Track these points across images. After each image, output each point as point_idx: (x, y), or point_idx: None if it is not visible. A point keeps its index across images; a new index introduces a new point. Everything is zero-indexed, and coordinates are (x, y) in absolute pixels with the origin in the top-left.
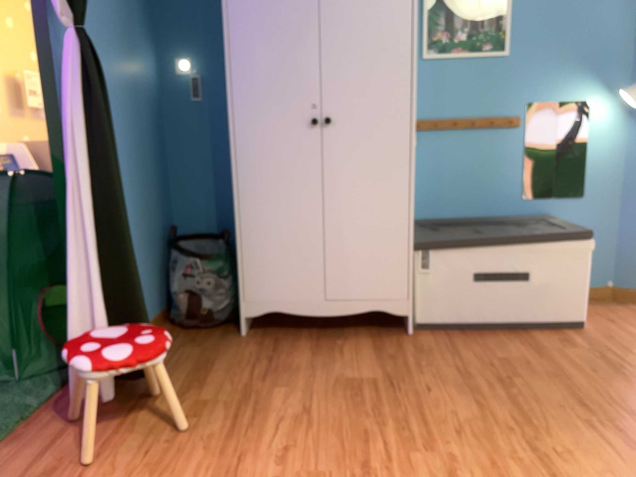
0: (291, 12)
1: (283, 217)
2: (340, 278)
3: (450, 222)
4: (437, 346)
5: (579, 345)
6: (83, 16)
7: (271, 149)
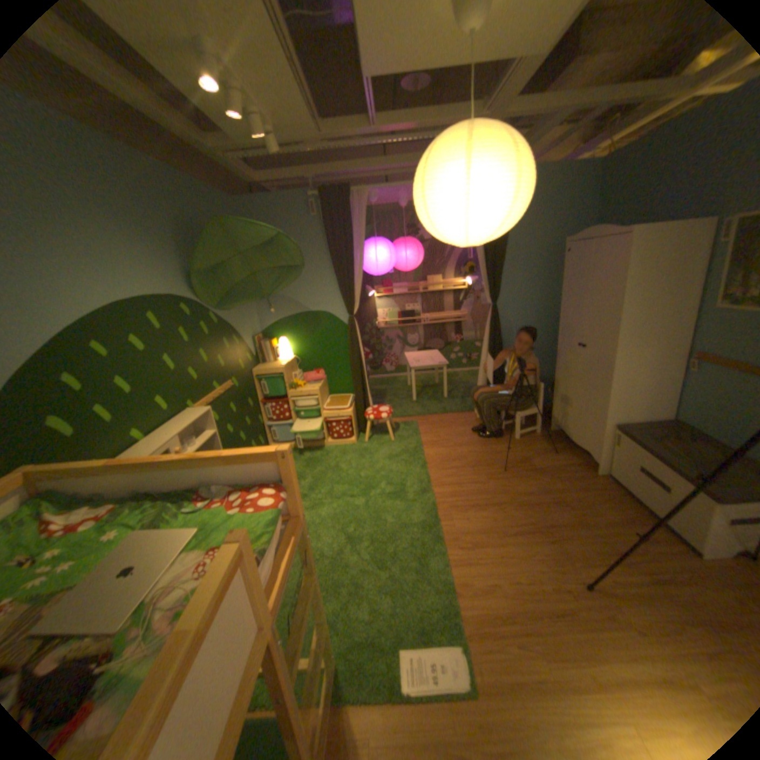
0: (579, 291)
1: (566, 387)
2: (583, 428)
3: (696, 437)
4: (590, 486)
5: (652, 548)
6: (495, 302)
7: (567, 353)
